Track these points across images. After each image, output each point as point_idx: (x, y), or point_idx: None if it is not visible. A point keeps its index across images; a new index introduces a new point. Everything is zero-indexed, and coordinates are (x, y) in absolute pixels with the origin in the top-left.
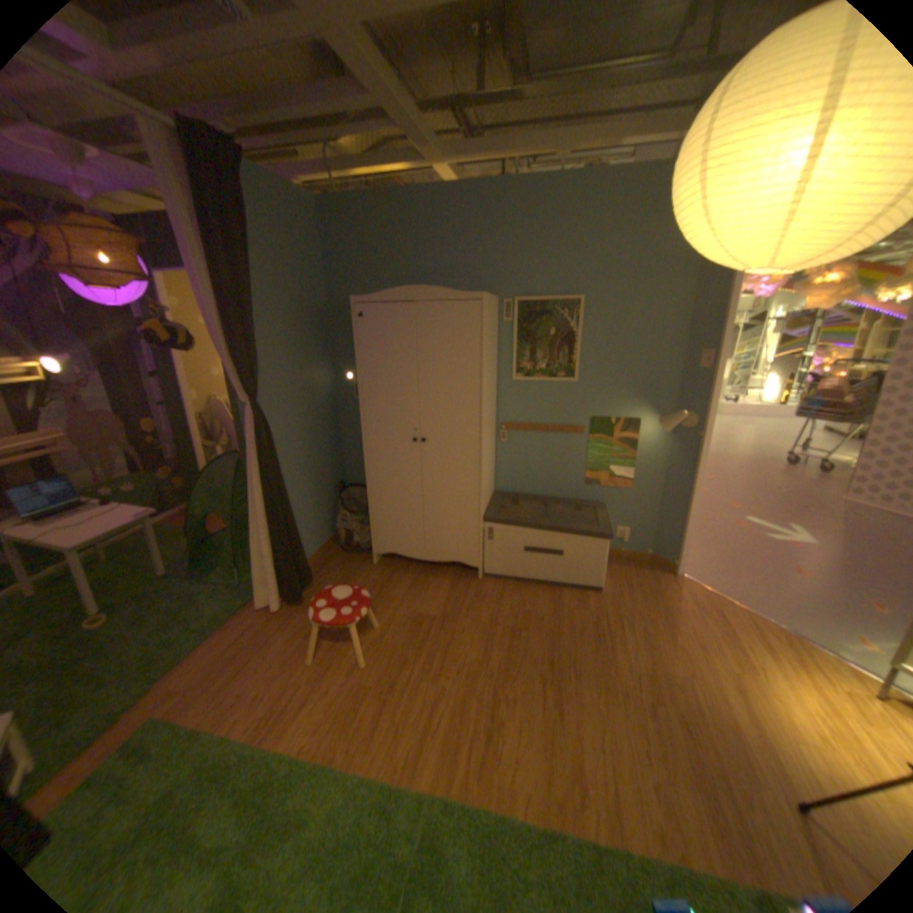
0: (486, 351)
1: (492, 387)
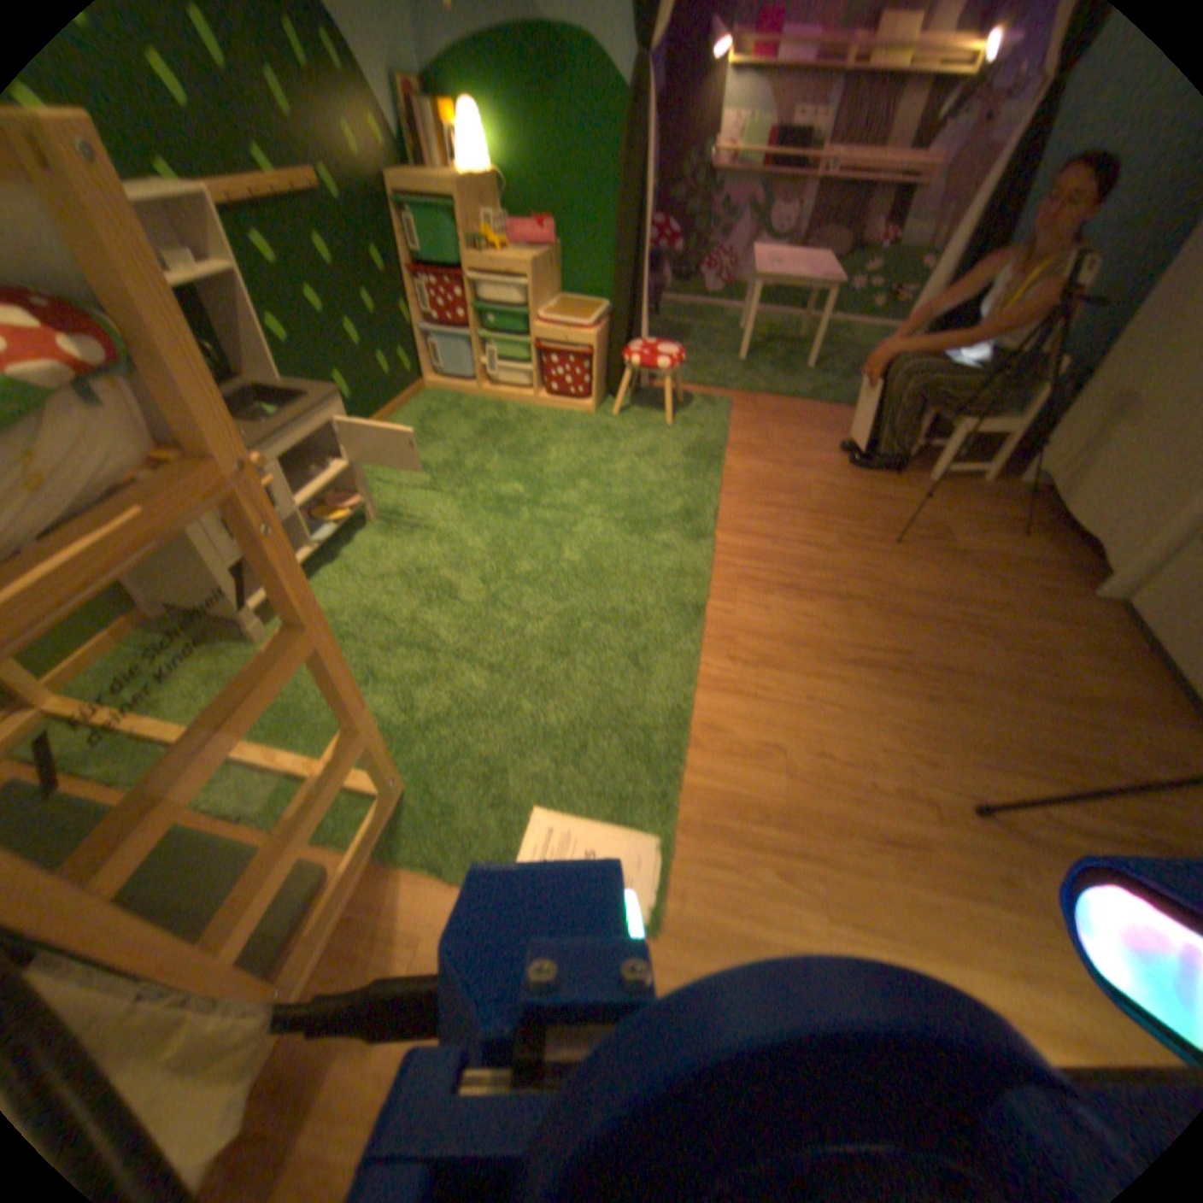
0: None
1: None
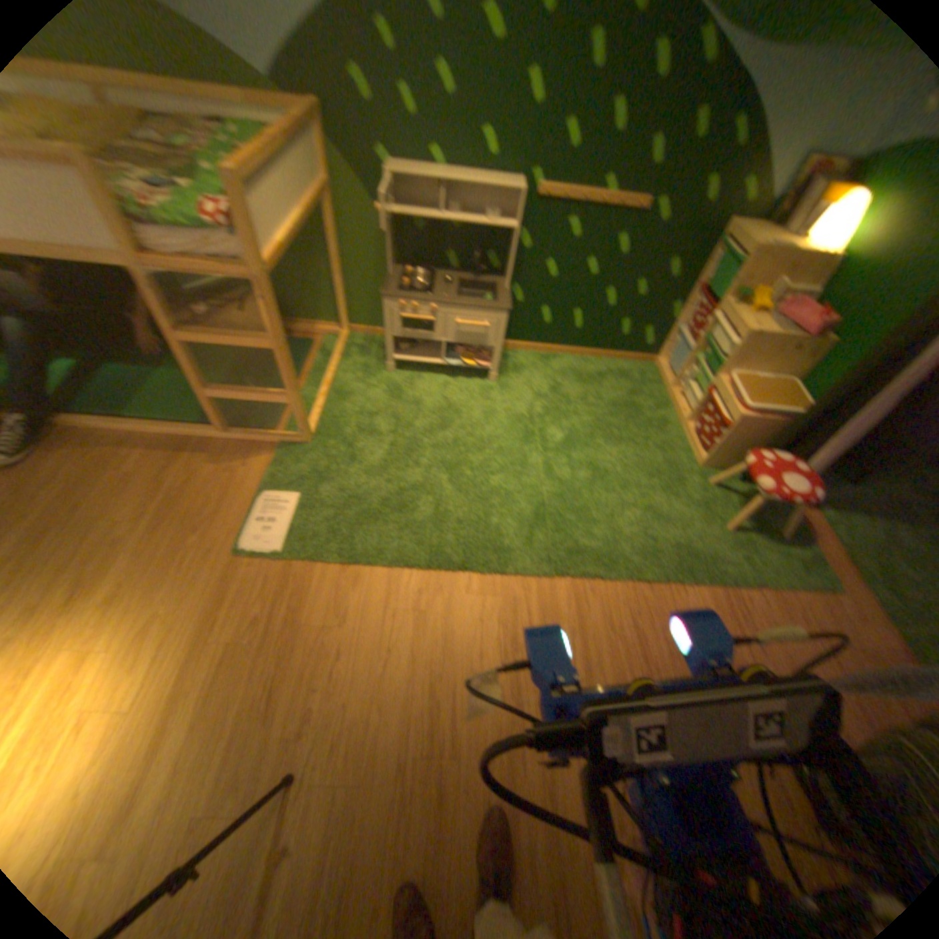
0: None
1: None
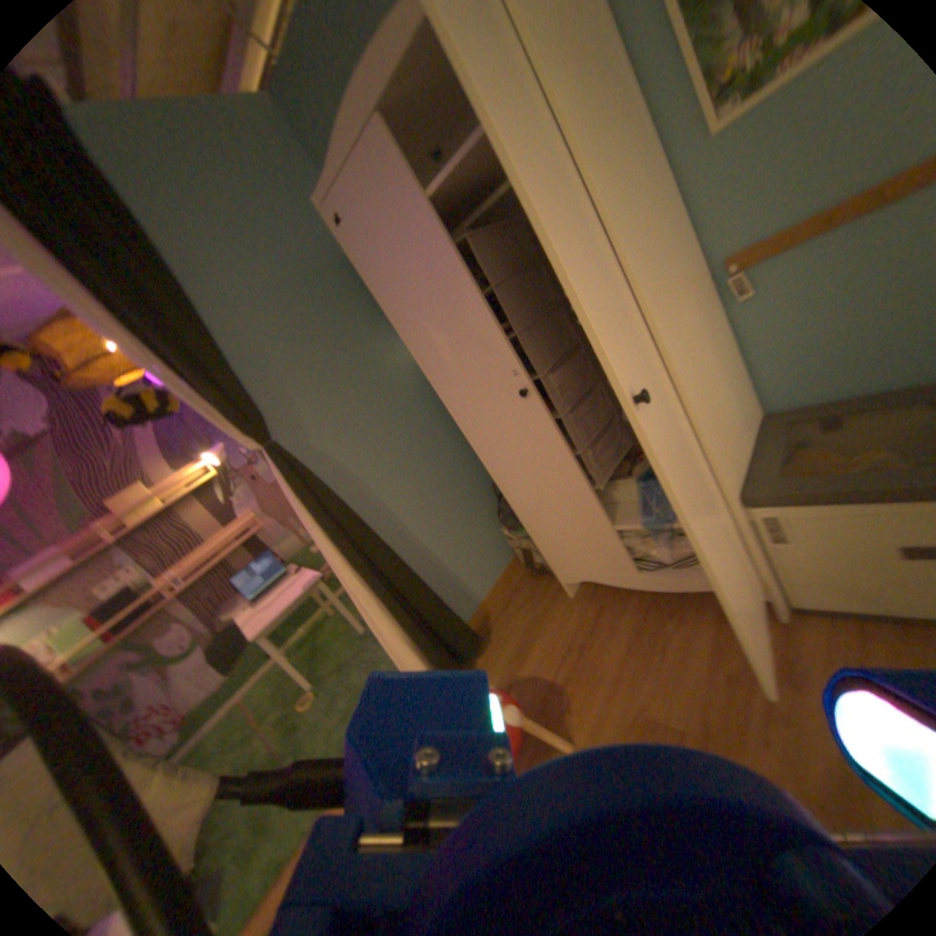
0: (575, 83)
1: (657, 183)
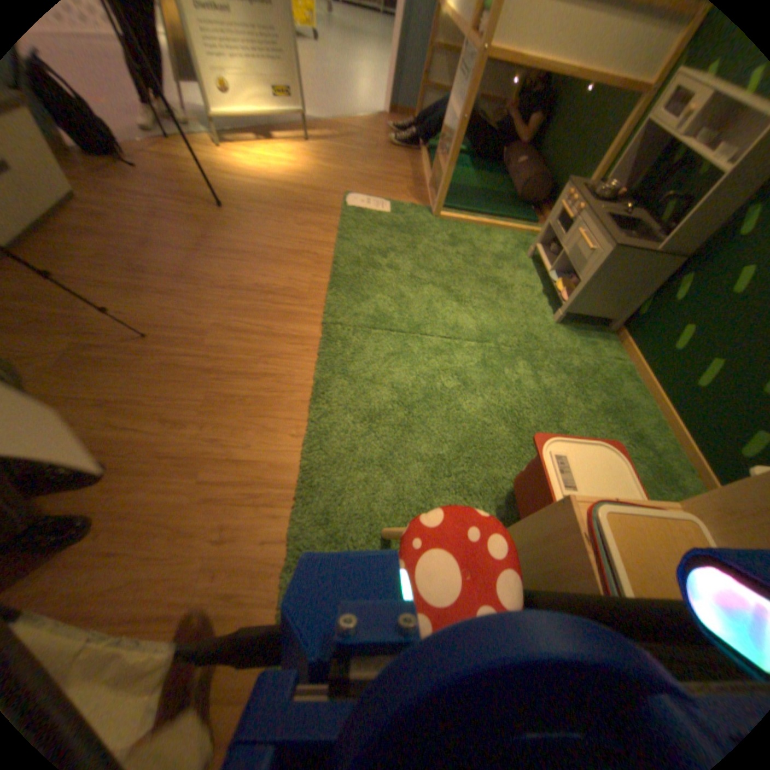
0: None
1: None
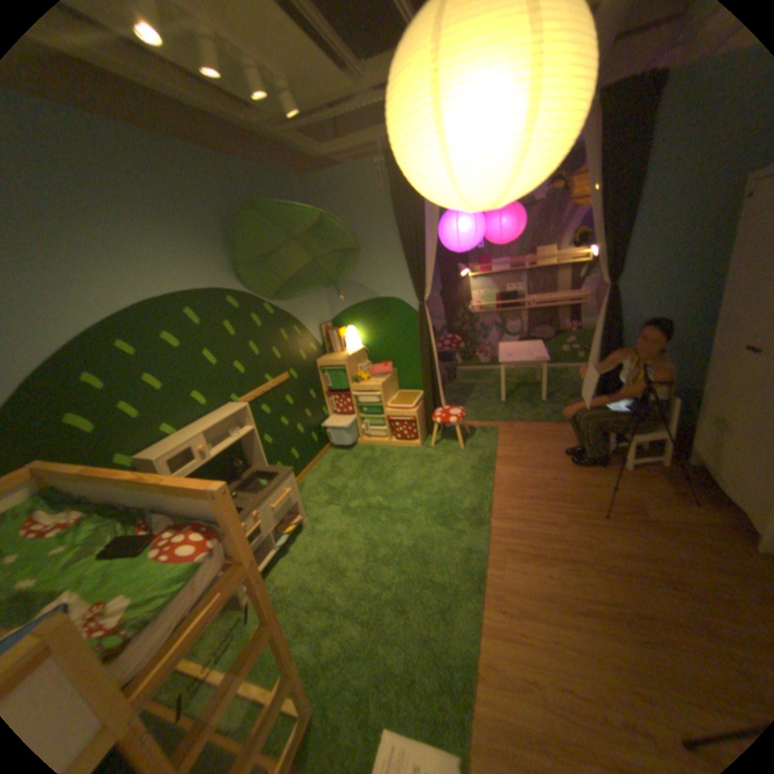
0: None
1: None
